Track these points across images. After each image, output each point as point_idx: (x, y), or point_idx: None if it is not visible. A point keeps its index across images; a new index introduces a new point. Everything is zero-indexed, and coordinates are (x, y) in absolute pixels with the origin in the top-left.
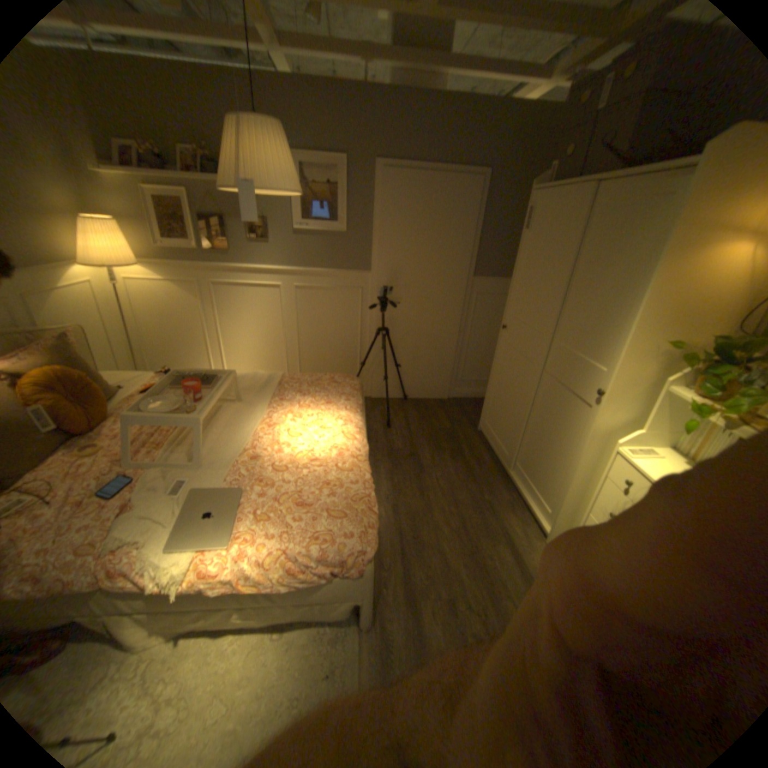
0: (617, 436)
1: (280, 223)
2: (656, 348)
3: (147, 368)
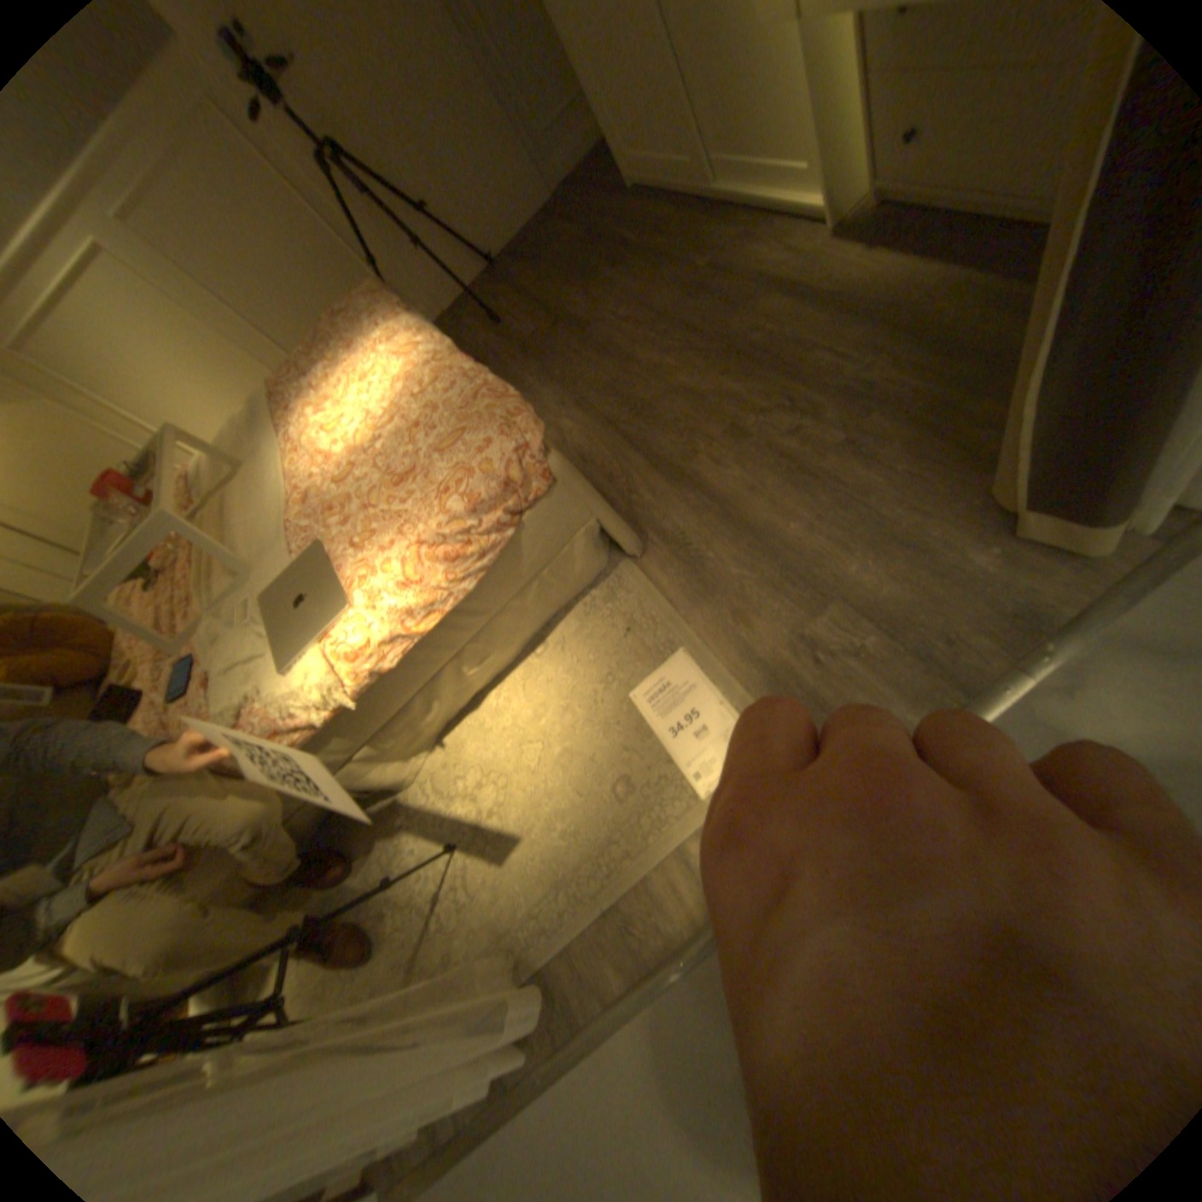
0: None
1: None
2: None
3: None
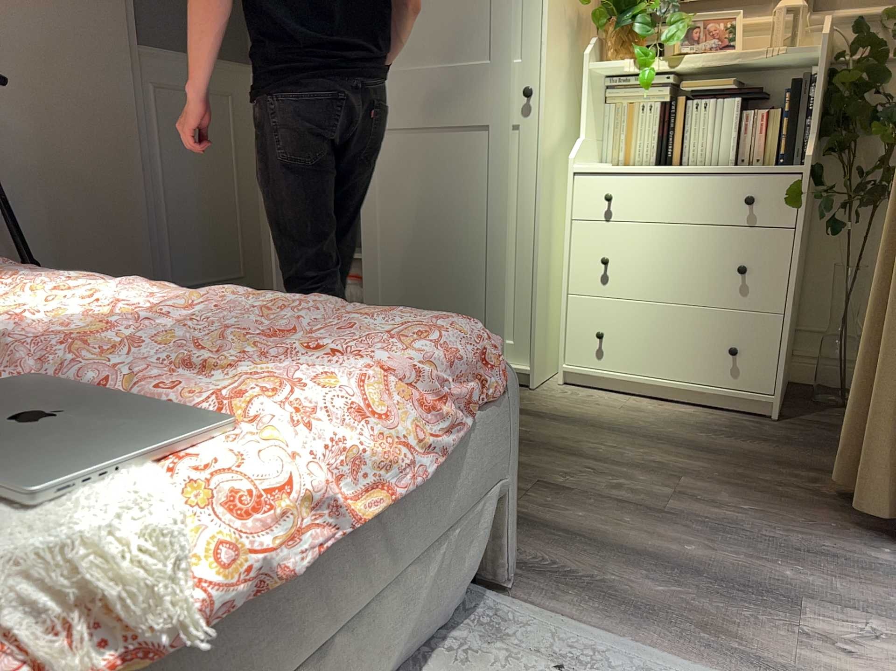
0: (555, 157)
1: None
2: (560, 8)
3: None
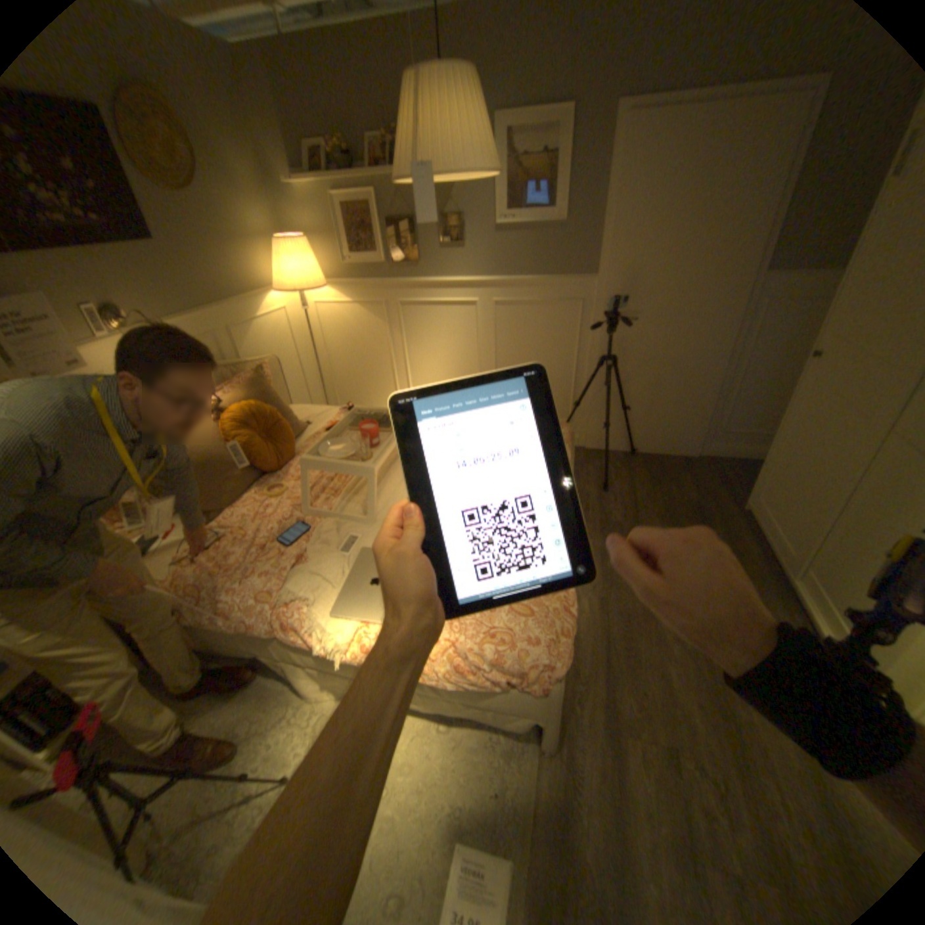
0: None
1: (477, 217)
2: None
3: (335, 400)
